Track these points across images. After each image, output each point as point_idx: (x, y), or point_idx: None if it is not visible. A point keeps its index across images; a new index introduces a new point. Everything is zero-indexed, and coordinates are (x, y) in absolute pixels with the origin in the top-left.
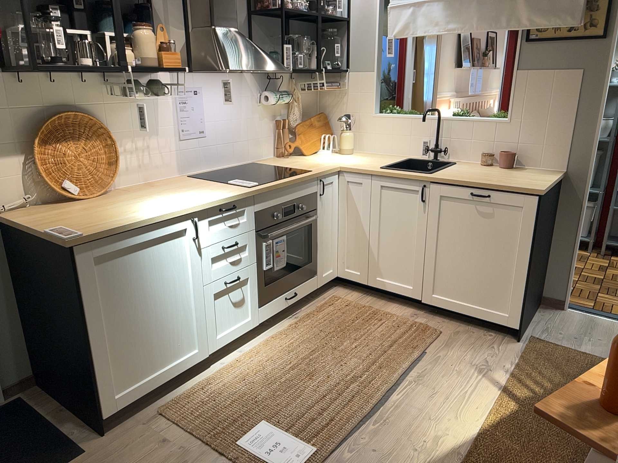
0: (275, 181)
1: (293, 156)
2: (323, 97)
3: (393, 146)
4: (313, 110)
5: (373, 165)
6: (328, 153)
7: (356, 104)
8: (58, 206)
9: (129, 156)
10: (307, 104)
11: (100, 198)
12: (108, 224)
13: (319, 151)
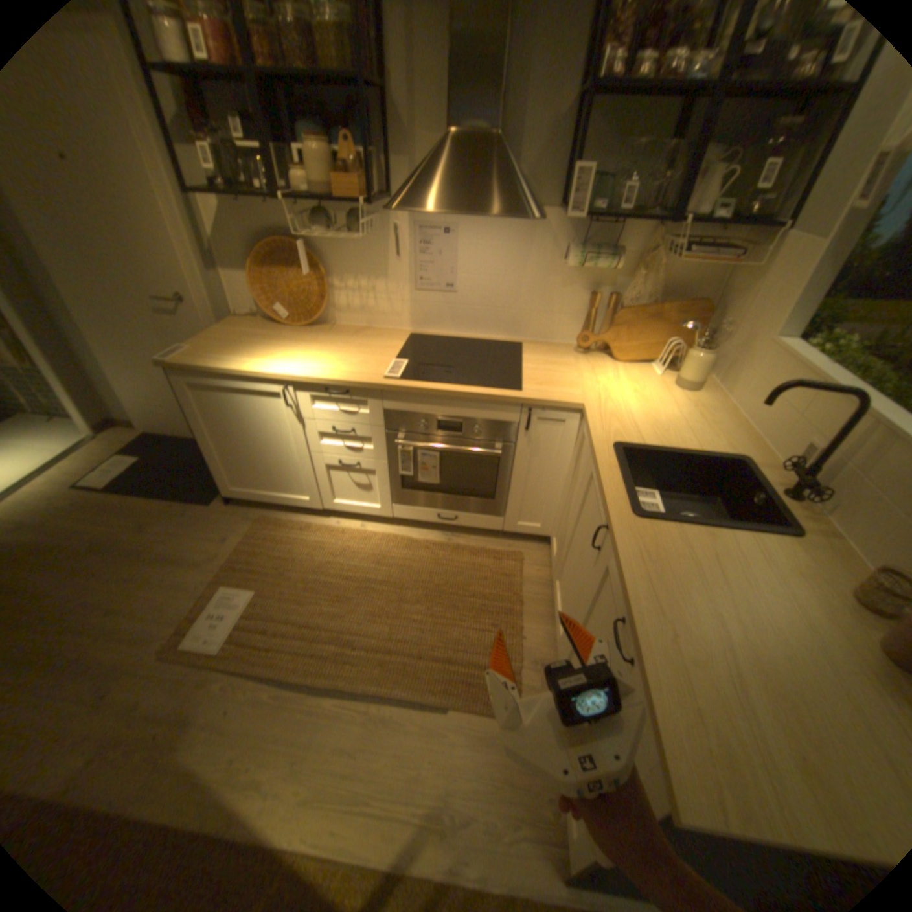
0: (432, 382)
1: (599, 354)
2: (737, 269)
3: (766, 416)
4: (705, 289)
5: (624, 431)
6: (665, 371)
7: (765, 303)
8: (265, 323)
9: (351, 292)
10: (690, 276)
11: (299, 327)
12: (204, 358)
13: (650, 363)
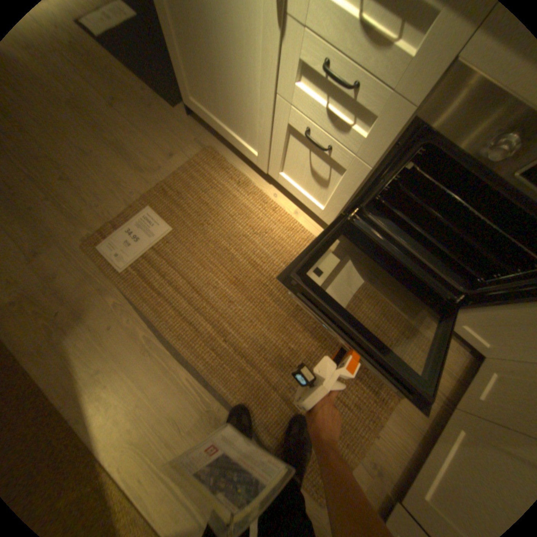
0: None
1: None
2: None
3: None
4: None
5: None
6: None
7: None
8: None
9: None
10: None
11: None
12: None
13: None
